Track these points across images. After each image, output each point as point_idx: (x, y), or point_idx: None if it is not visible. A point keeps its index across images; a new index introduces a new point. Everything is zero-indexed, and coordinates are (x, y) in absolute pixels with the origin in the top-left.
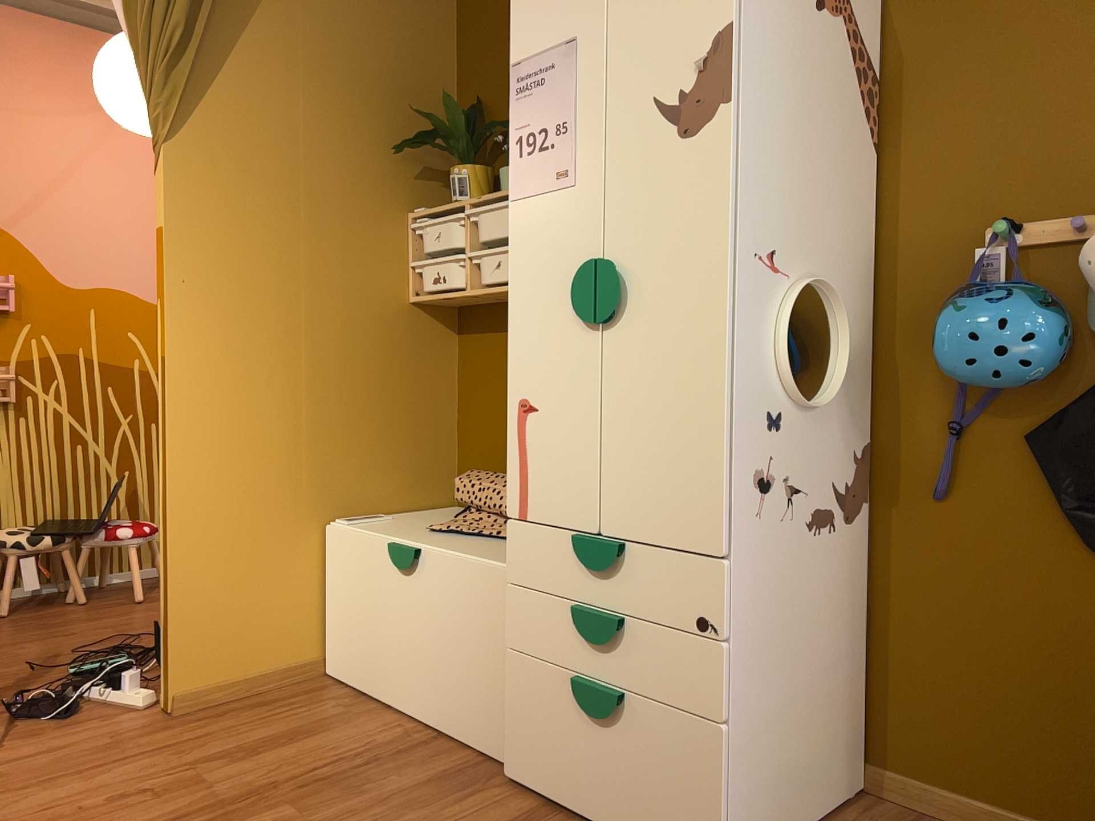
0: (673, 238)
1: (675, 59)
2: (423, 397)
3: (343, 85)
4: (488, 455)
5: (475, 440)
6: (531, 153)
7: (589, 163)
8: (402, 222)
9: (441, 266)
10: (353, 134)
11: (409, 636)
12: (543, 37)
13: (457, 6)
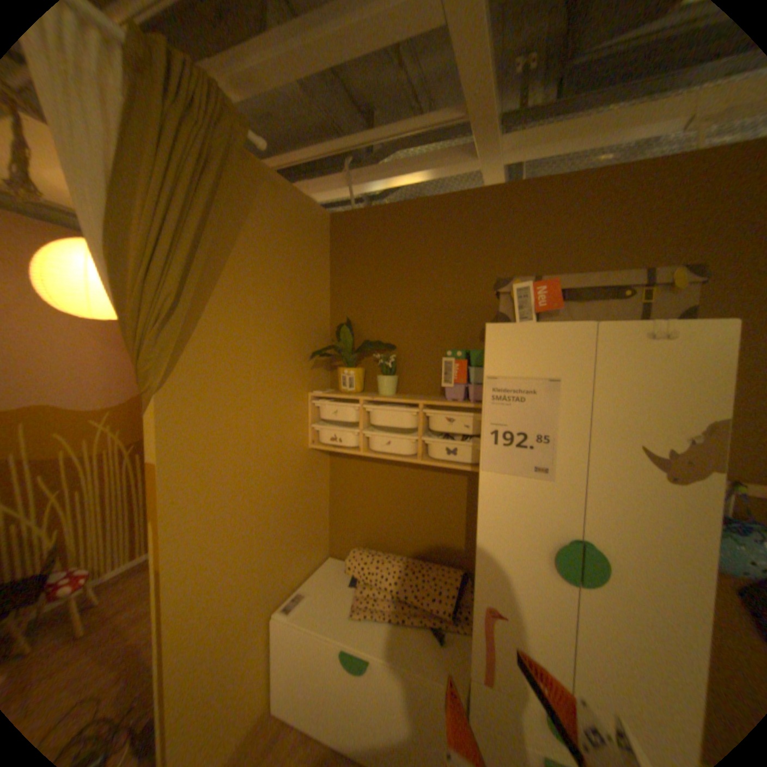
0: (658, 548)
1: (668, 427)
2: (315, 502)
3: (274, 316)
4: (355, 531)
5: (345, 521)
6: (508, 445)
7: (571, 471)
8: (306, 400)
9: (336, 432)
10: (280, 349)
11: (357, 713)
12: (523, 366)
13: (329, 254)
